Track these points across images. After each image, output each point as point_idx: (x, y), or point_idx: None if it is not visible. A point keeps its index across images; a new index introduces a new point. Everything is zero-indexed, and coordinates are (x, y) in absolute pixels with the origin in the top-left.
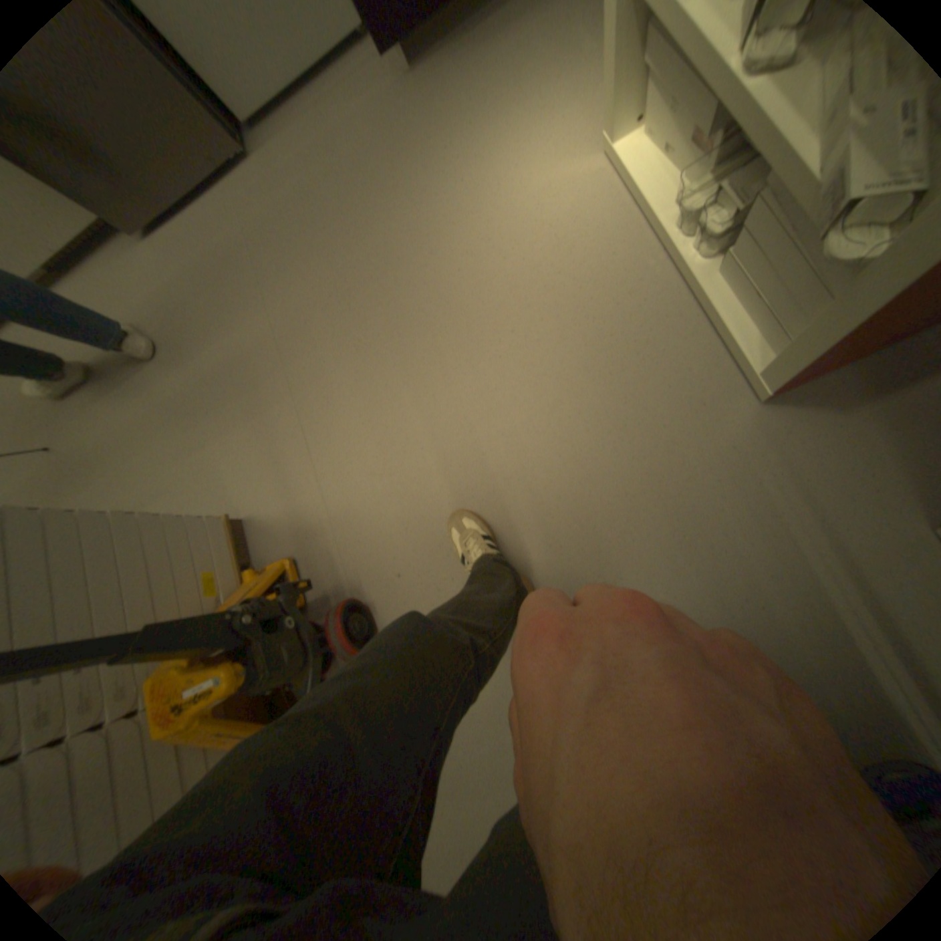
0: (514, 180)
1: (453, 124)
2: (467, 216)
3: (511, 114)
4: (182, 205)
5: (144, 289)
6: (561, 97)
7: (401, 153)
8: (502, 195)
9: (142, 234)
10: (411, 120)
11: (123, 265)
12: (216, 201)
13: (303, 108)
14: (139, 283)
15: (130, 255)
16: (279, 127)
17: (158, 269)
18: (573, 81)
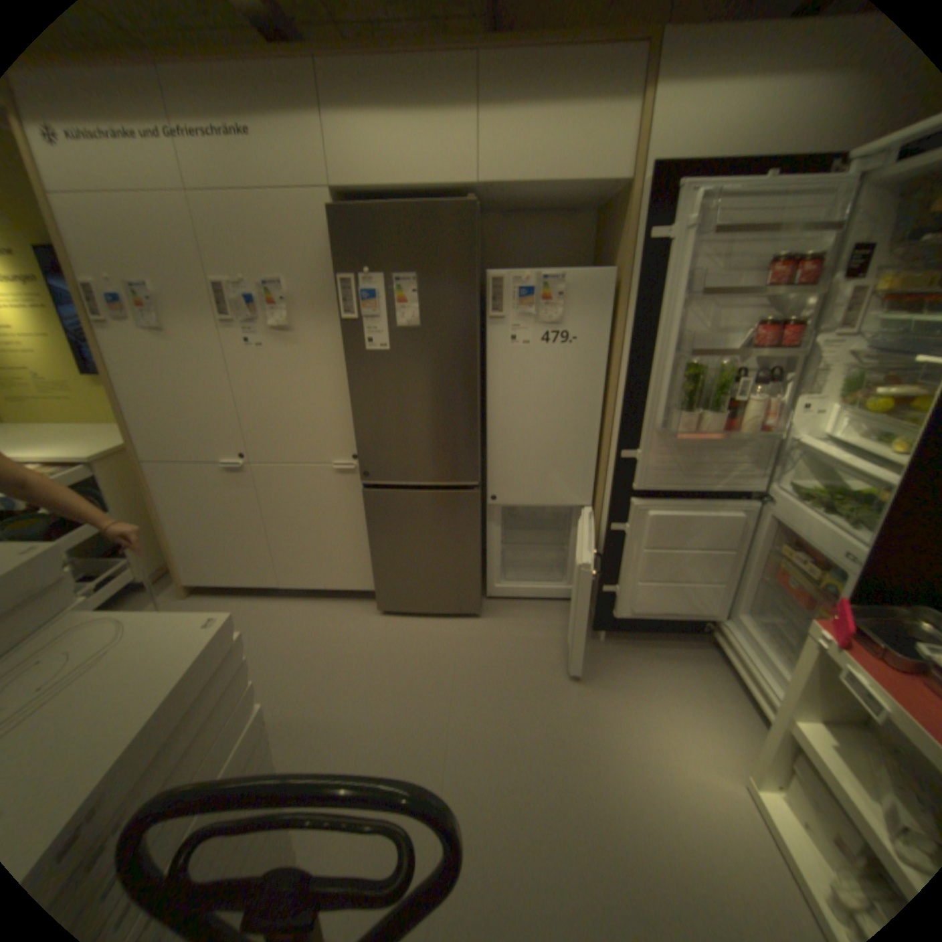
0: (673, 768)
1: (630, 698)
2: (633, 770)
3: (673, 720)
4: (420, 616)
5: (360, 647)
6: (710, 733)
7: (588, 691)
8: (663, 773)
9: (382, 613)
10: (600, 675)
11: (356, 621)
12: (445, 630)
13: (527, 620)
14: (359, 640)
15: (365, 618)
16: (507, 619)
17: (380, 641)
18: (719, 728)
